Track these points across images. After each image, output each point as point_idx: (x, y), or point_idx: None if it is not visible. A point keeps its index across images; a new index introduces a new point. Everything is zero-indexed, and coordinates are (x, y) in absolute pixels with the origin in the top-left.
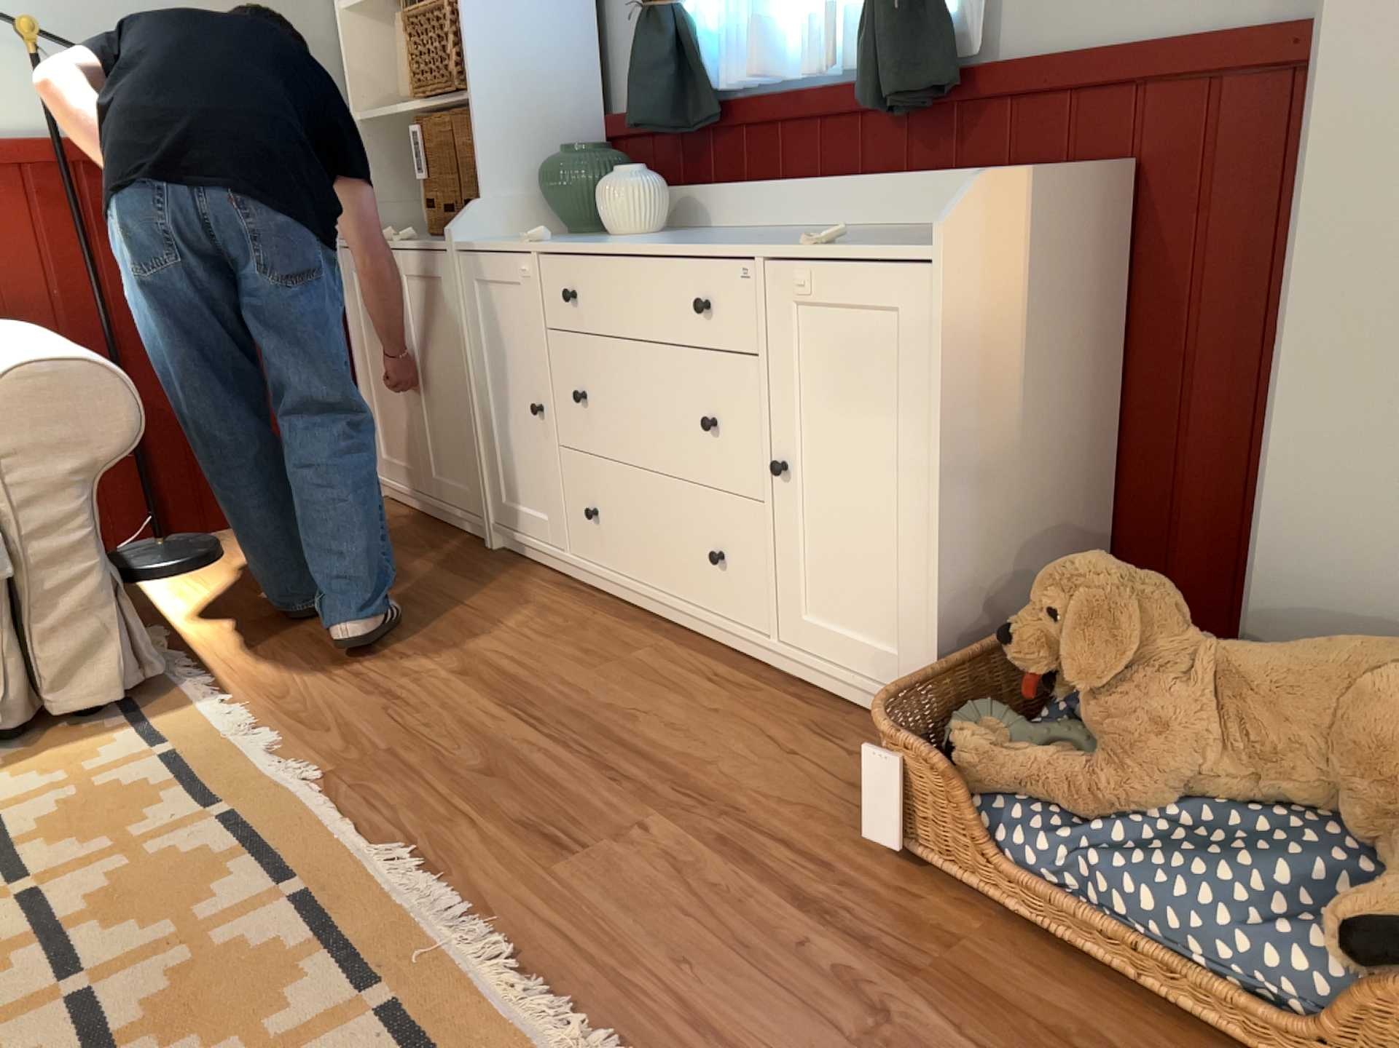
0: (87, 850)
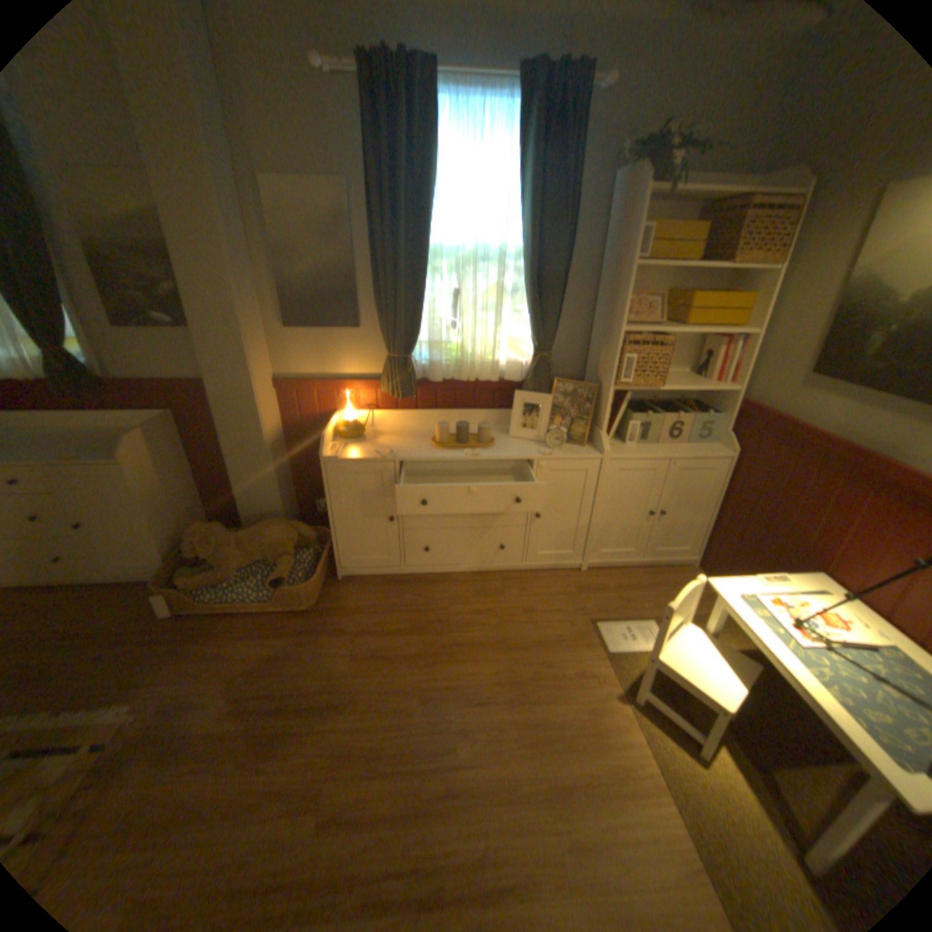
0: None
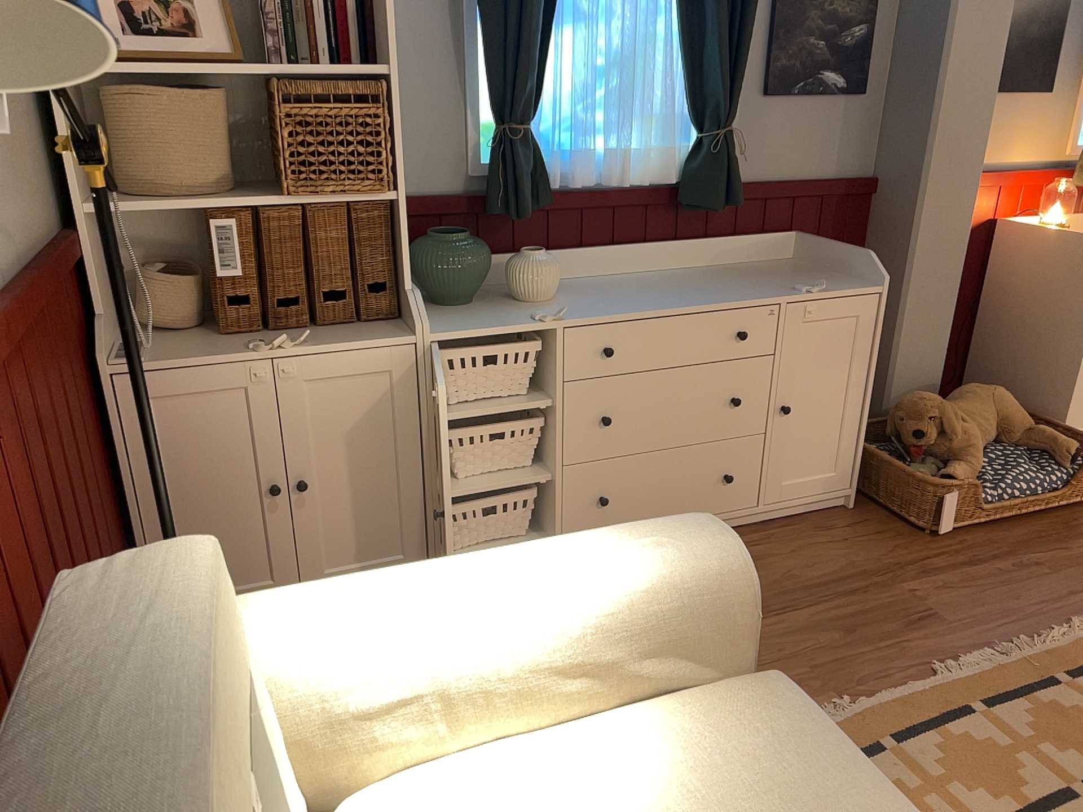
0: (938, 810)
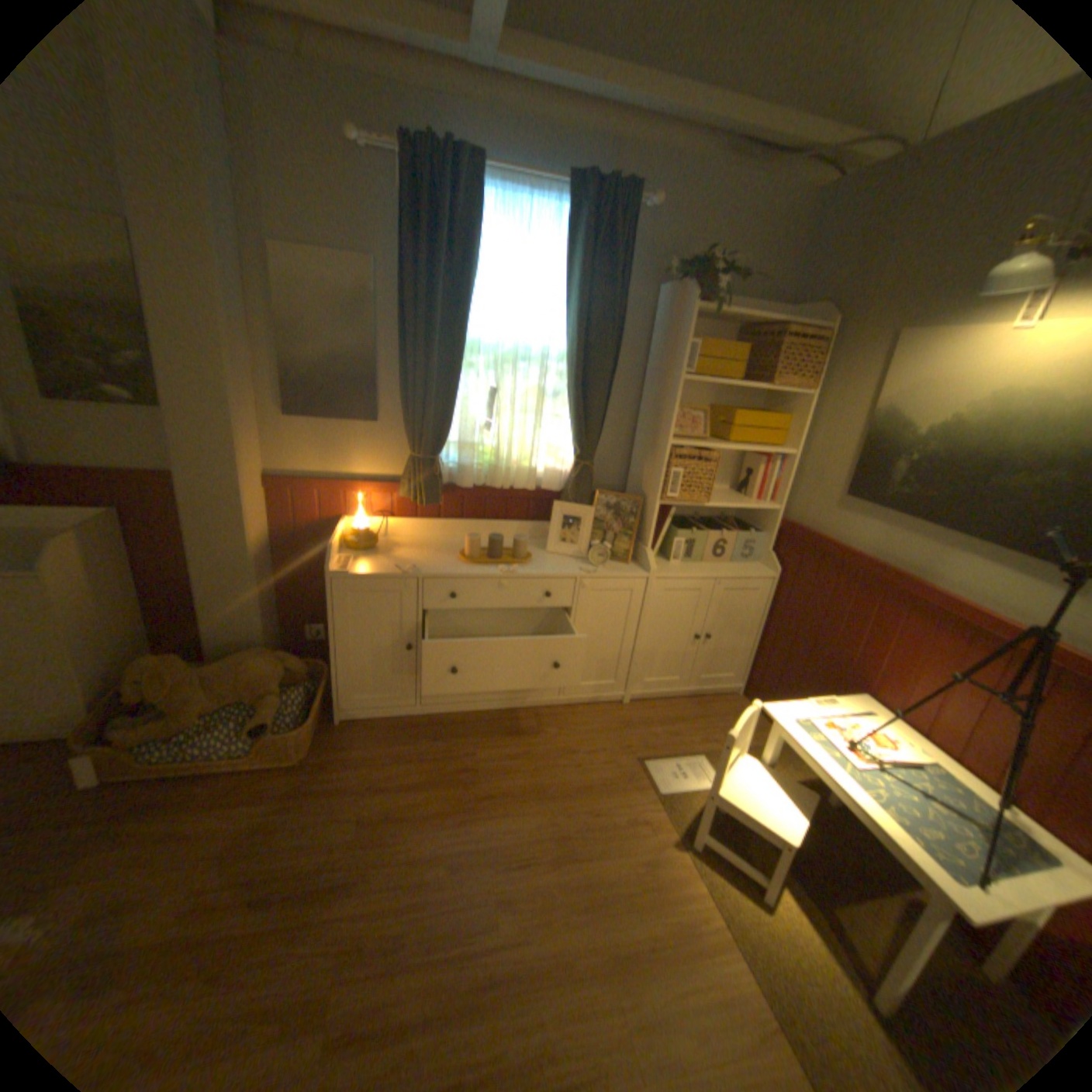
0: None
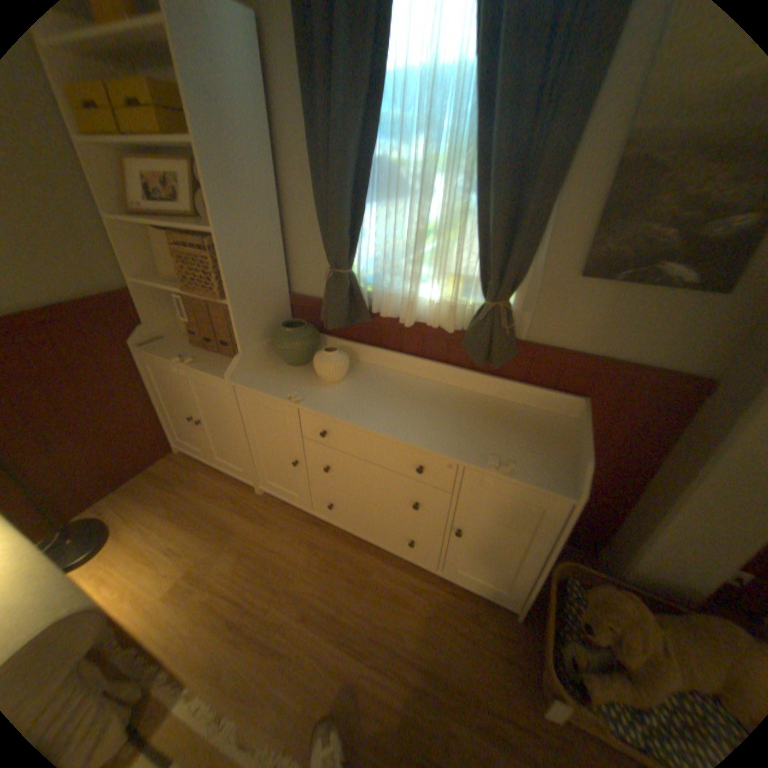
0: None
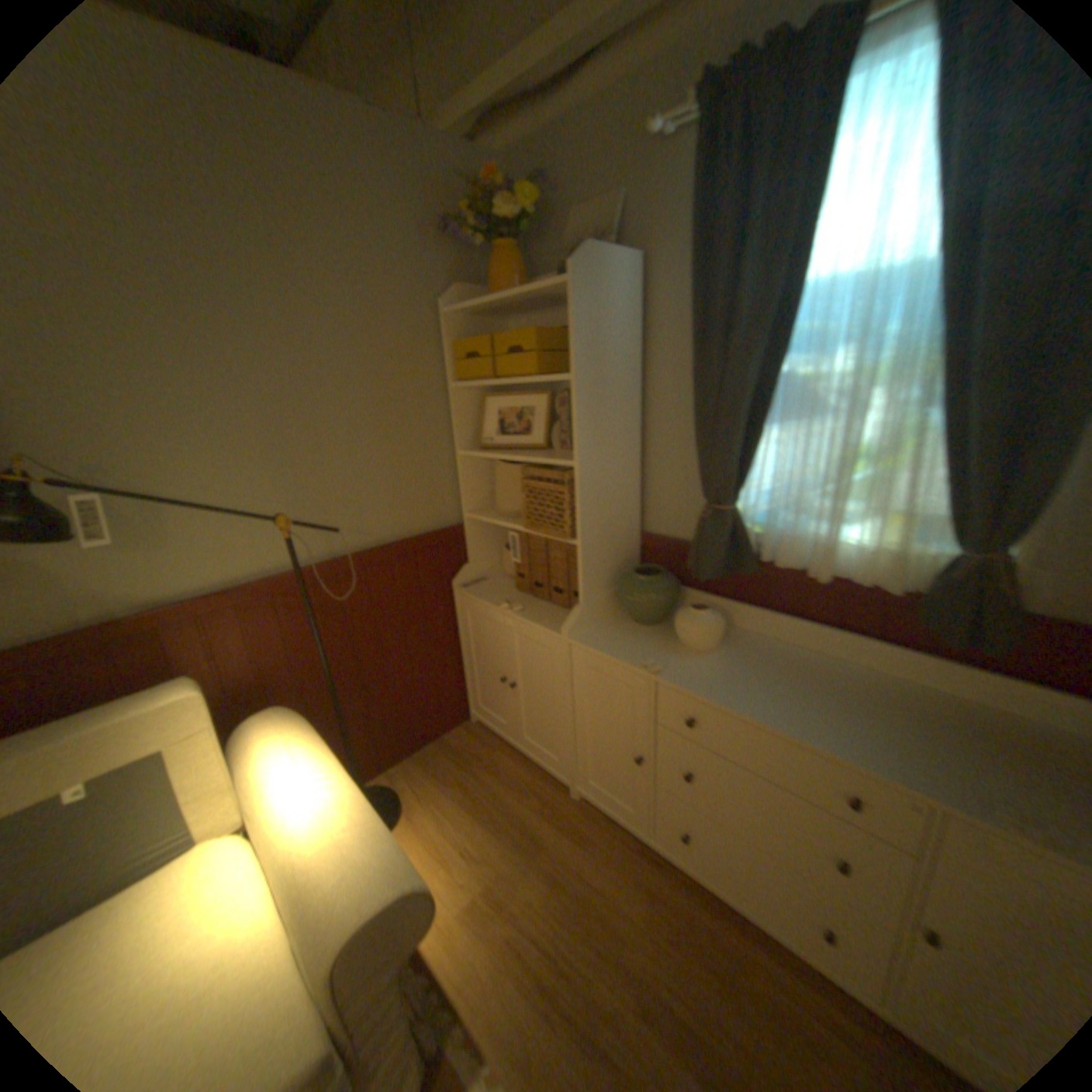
0: None
